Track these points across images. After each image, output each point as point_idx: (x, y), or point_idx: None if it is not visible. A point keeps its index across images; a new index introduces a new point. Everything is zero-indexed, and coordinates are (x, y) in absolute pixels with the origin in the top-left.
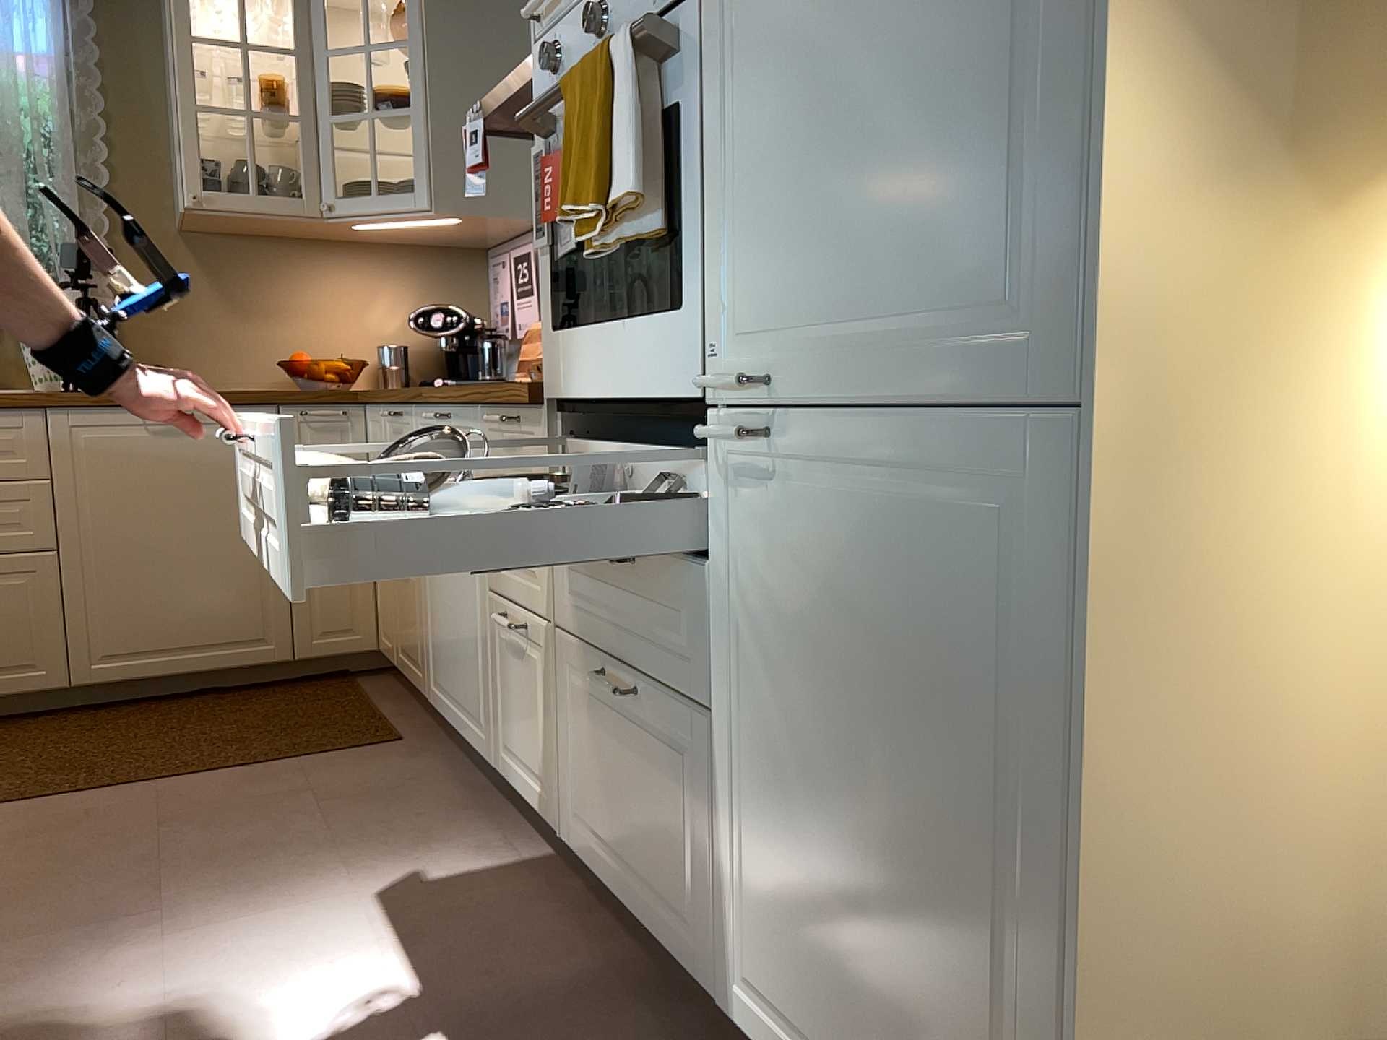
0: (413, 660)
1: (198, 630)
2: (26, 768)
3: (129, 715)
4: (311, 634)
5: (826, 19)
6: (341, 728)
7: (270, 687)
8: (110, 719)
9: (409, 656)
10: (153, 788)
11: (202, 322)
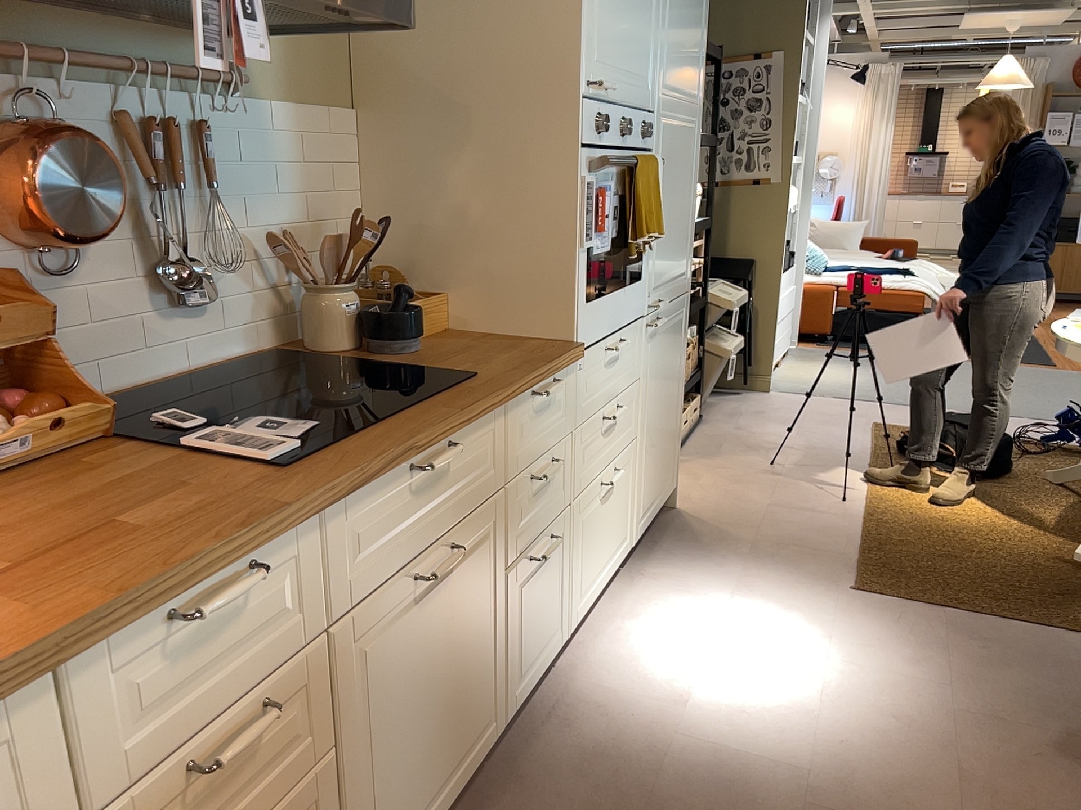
0: None
1: None
2: None
3: None
4: None
5: (672, 189)
6: None
7: None
8: None
9: None
10: None
11: None
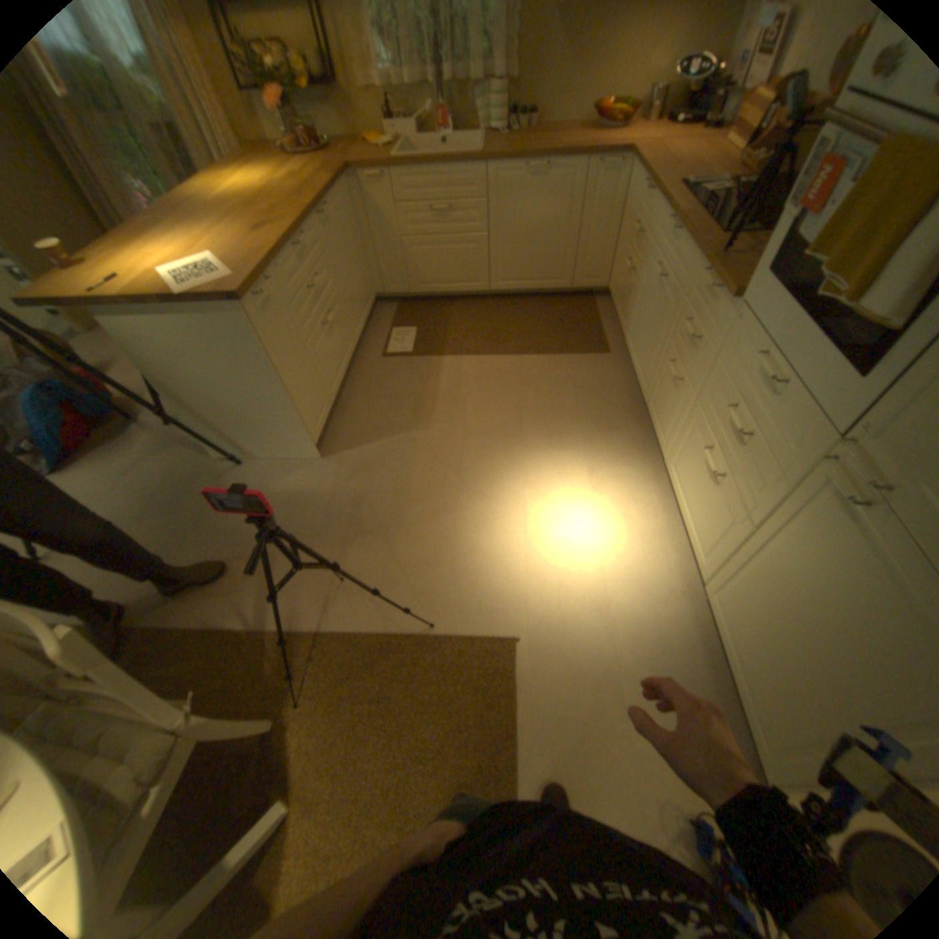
0: (621, 314)
1: (535, 273)
2: (475, 333)
3: (507, 305)
4: (579, 278)
5: None
6: (584, 338)
7: (558, 297)
8: (500, 306)
9: (619, 310)
10: (515, 358)
11: (556, 73)
